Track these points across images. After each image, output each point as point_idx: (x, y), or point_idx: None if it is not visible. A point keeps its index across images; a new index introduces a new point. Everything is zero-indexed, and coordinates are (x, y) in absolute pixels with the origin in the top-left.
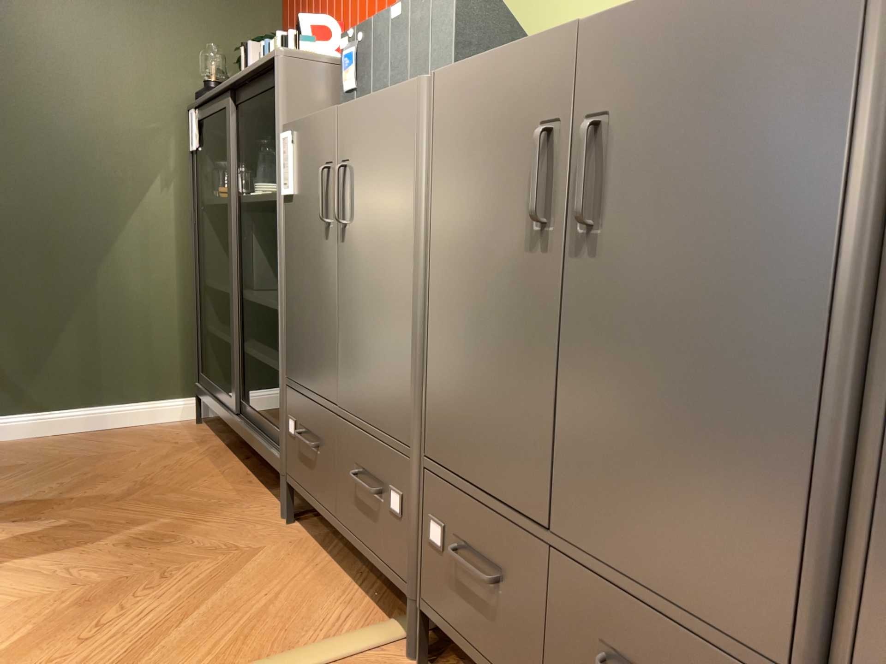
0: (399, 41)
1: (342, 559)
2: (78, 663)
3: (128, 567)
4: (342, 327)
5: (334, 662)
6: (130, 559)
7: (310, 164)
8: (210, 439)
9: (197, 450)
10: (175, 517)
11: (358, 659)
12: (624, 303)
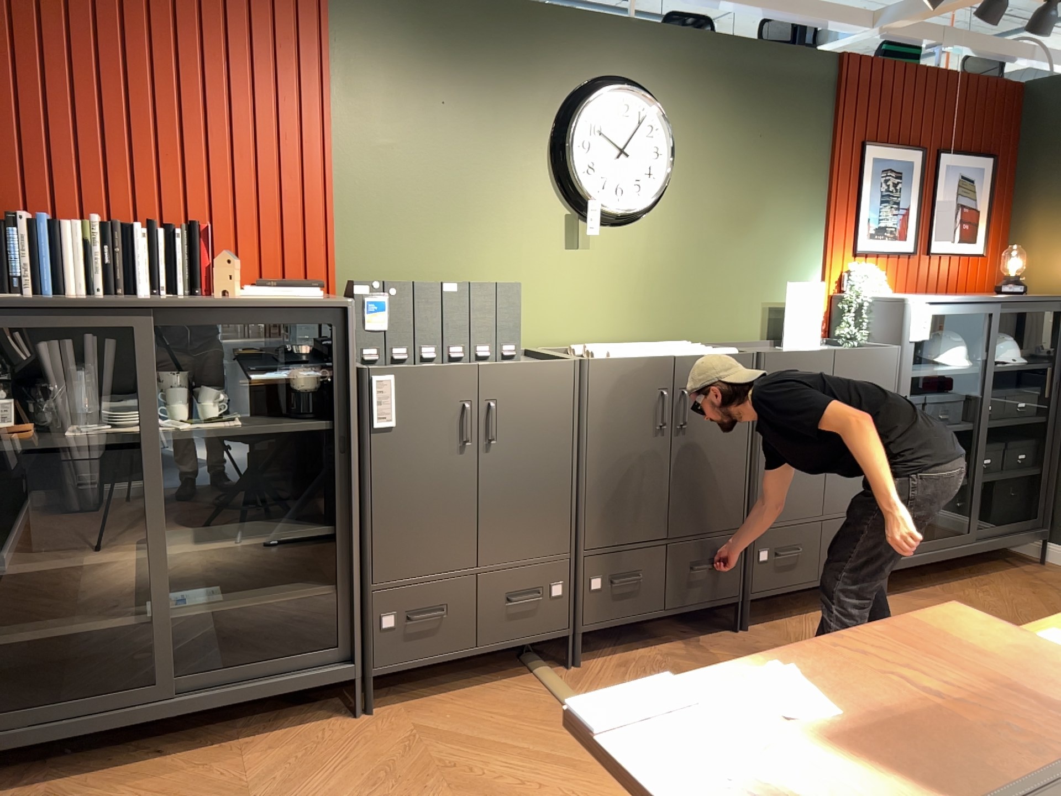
0: (454, 306)
1: (443, 689)
2: (564, 785)
3: (426, 790)
4: (487, 511)
5: (571, 690)
6: (409, 792)
7: (430, 400)
8: (37, 789)
9: (87, 794)
10: (321, 780)
11: (568, 684)
12: (696, 449)
